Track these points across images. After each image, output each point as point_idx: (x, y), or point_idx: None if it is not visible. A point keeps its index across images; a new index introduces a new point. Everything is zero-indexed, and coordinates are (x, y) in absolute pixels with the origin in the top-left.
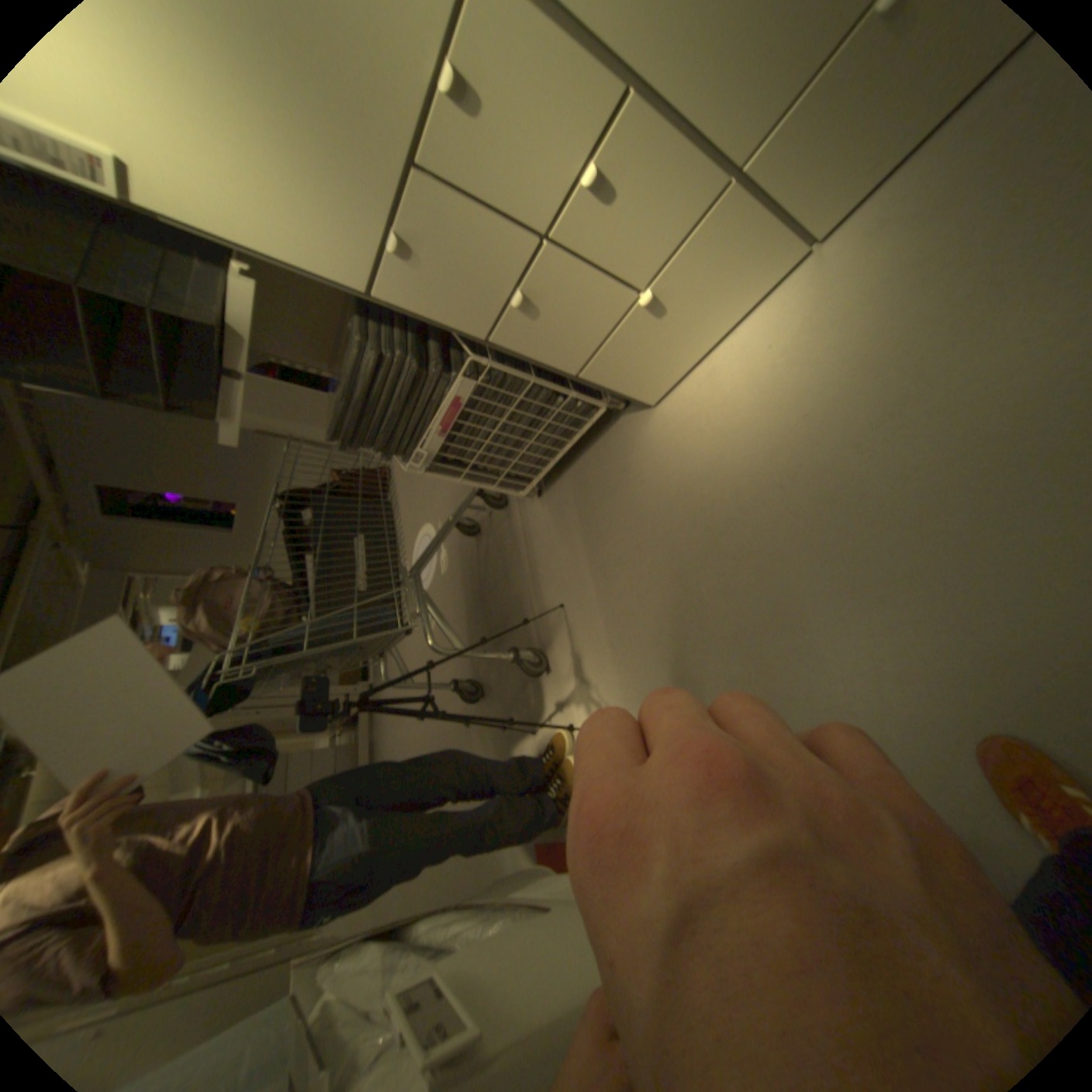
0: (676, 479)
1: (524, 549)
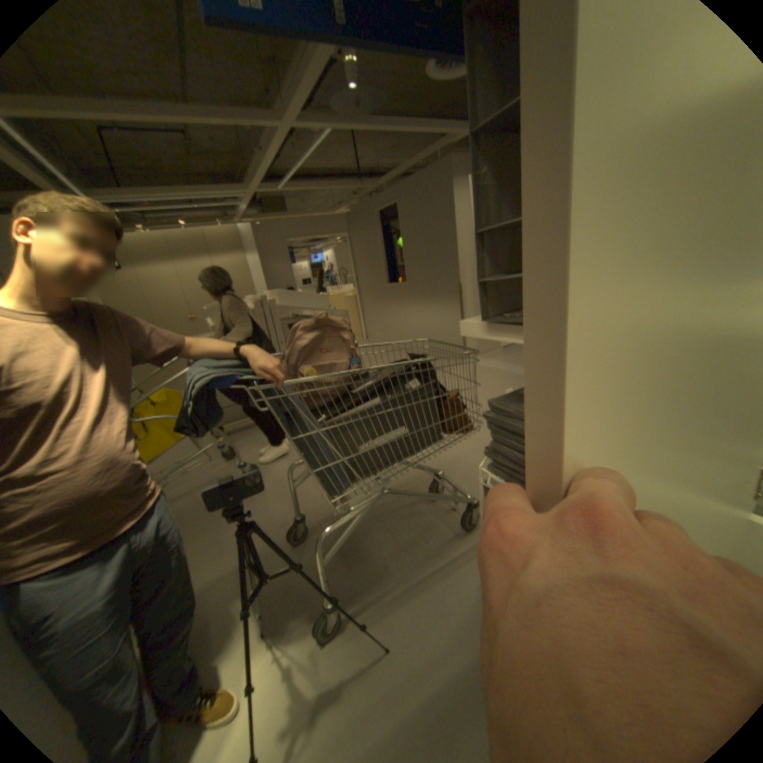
0: None
1: (431, 567)
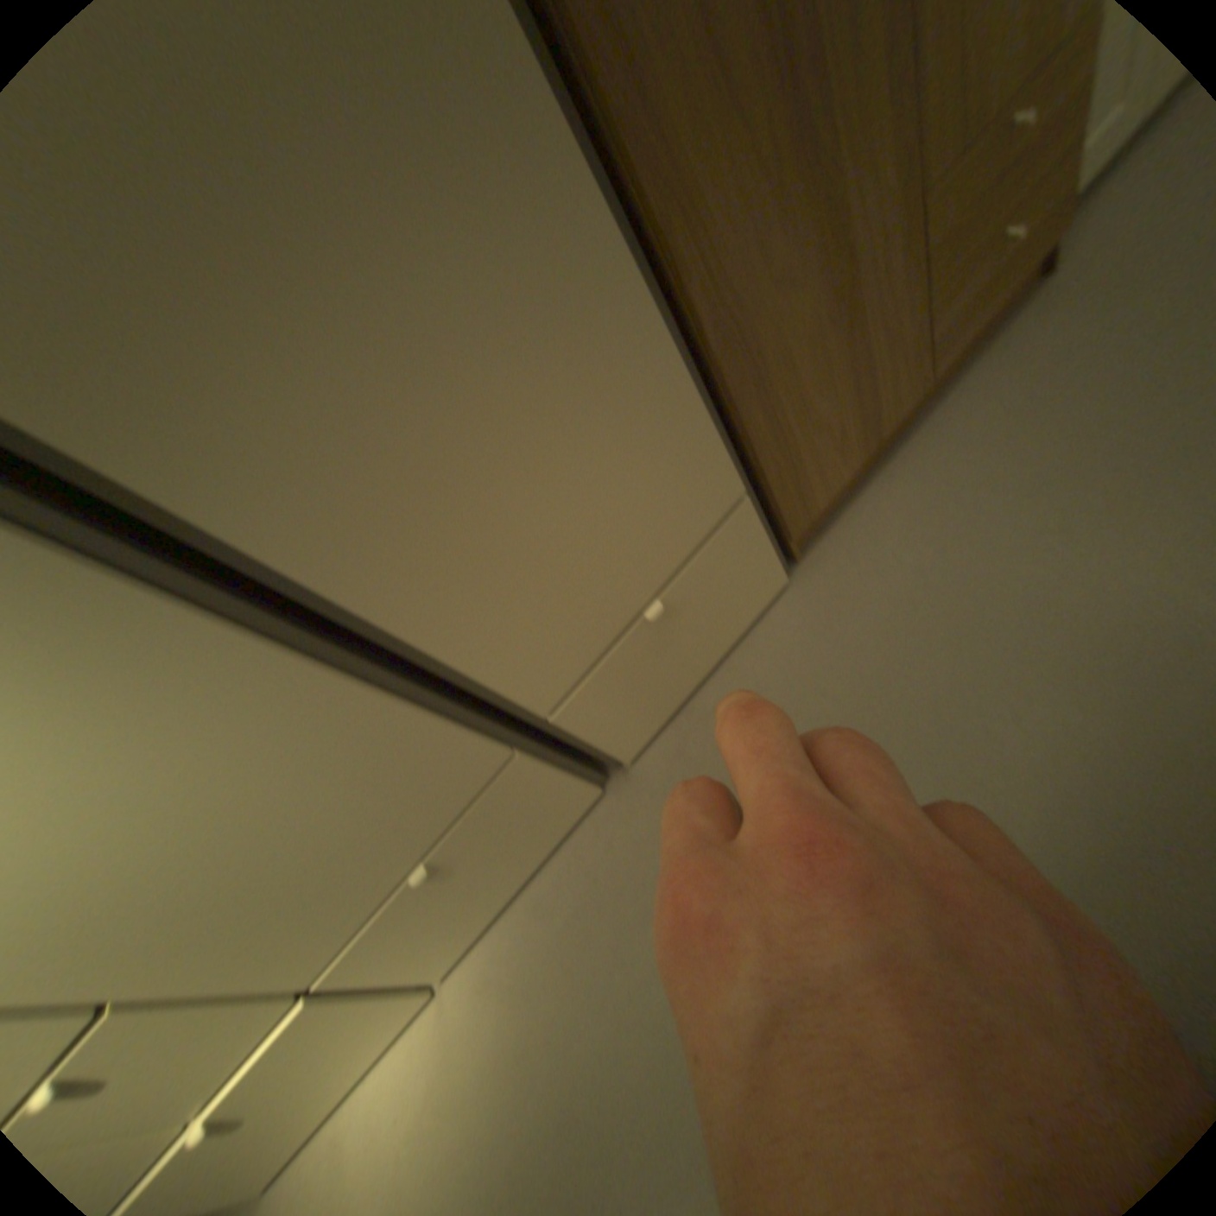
0: None
1: None
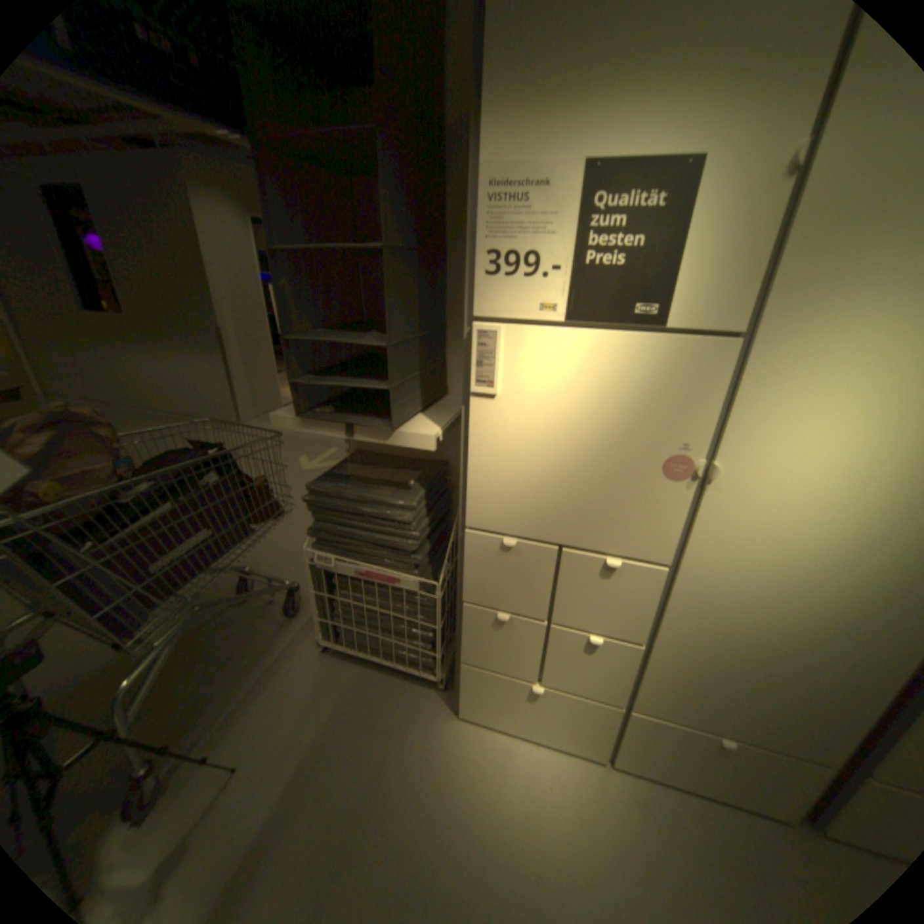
0: (425, 792)
1: (260, 666)
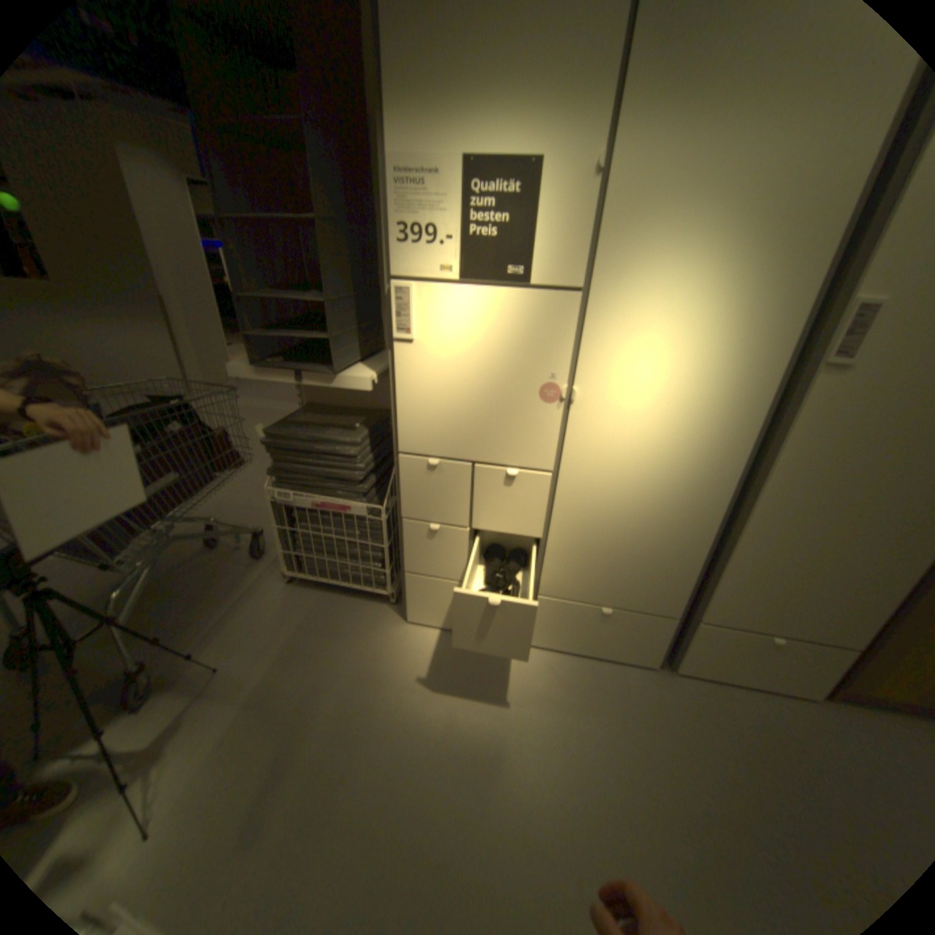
0: (379, 672)
1: (232, 597)
